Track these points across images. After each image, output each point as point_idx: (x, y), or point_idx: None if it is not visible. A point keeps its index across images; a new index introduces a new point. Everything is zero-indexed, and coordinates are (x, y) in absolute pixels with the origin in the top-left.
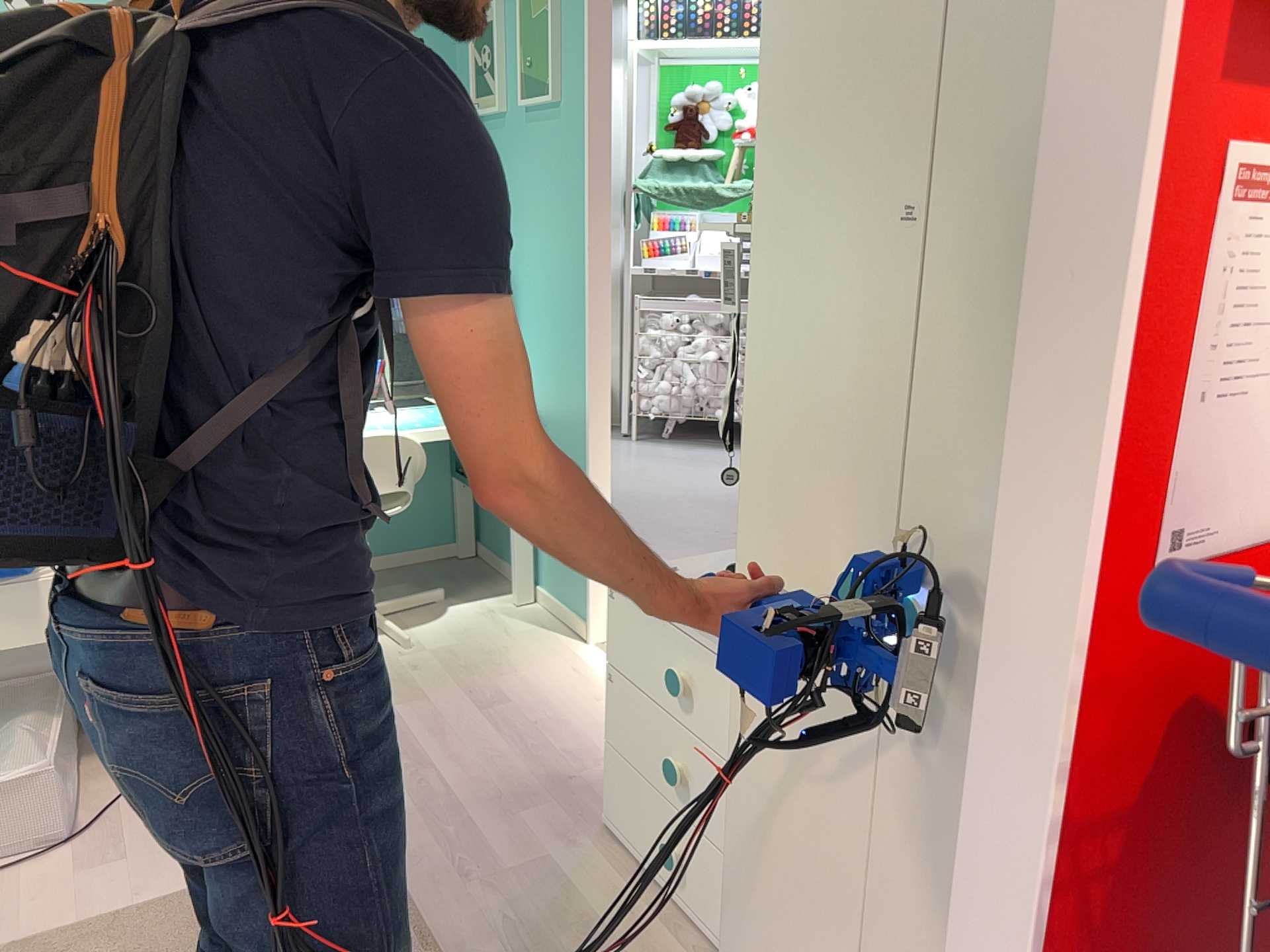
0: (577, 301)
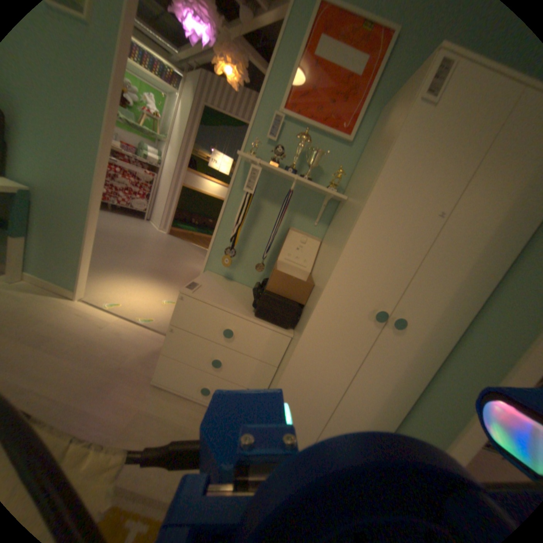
0: (91, 143)
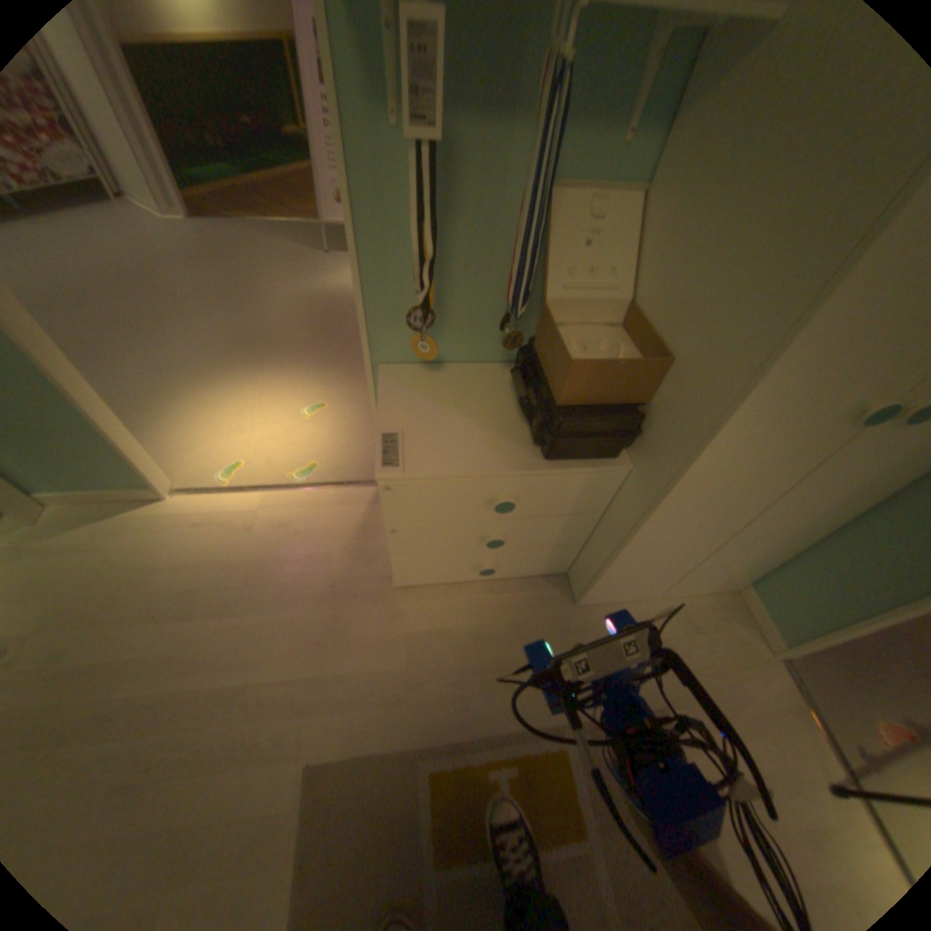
0: None
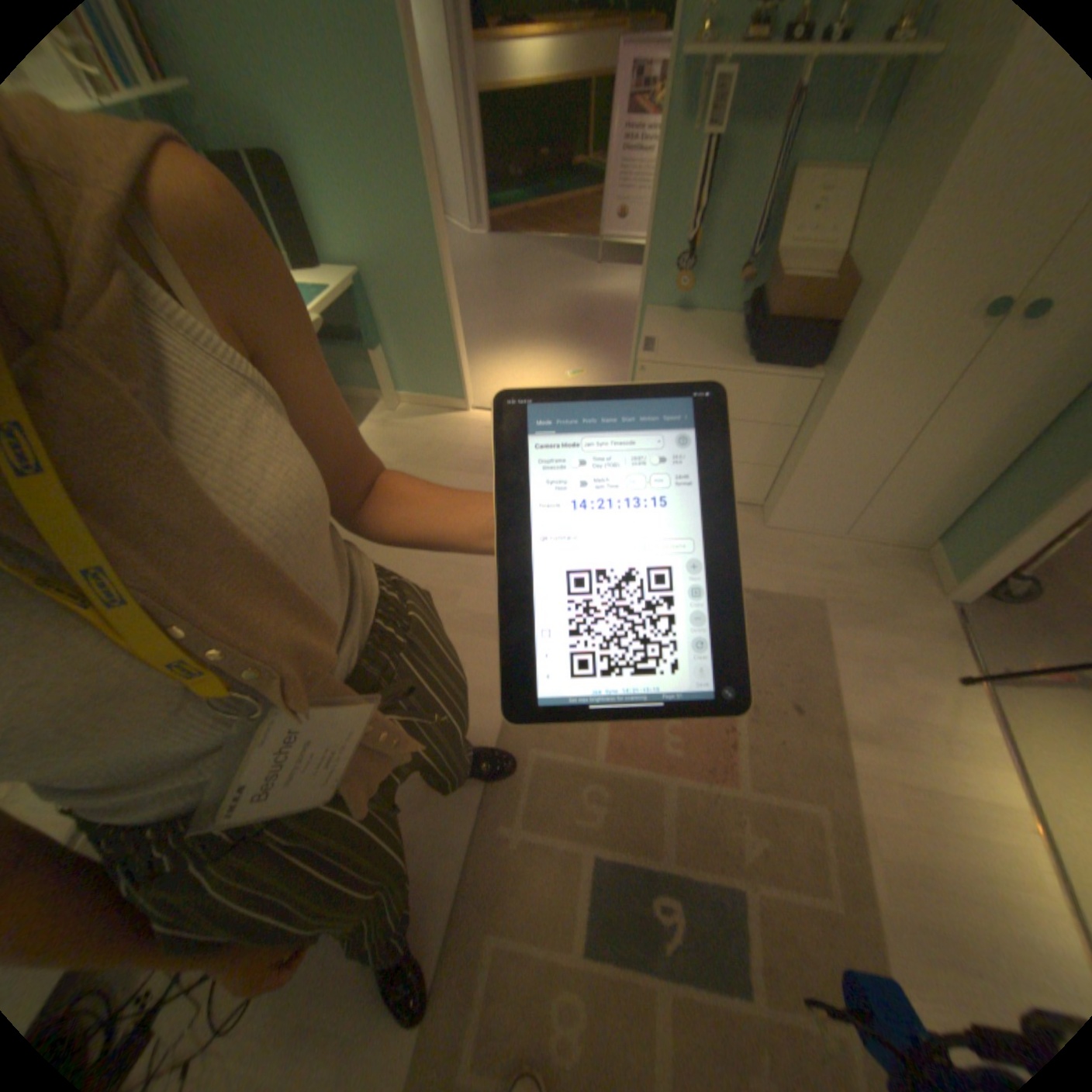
0: (403, 144)
